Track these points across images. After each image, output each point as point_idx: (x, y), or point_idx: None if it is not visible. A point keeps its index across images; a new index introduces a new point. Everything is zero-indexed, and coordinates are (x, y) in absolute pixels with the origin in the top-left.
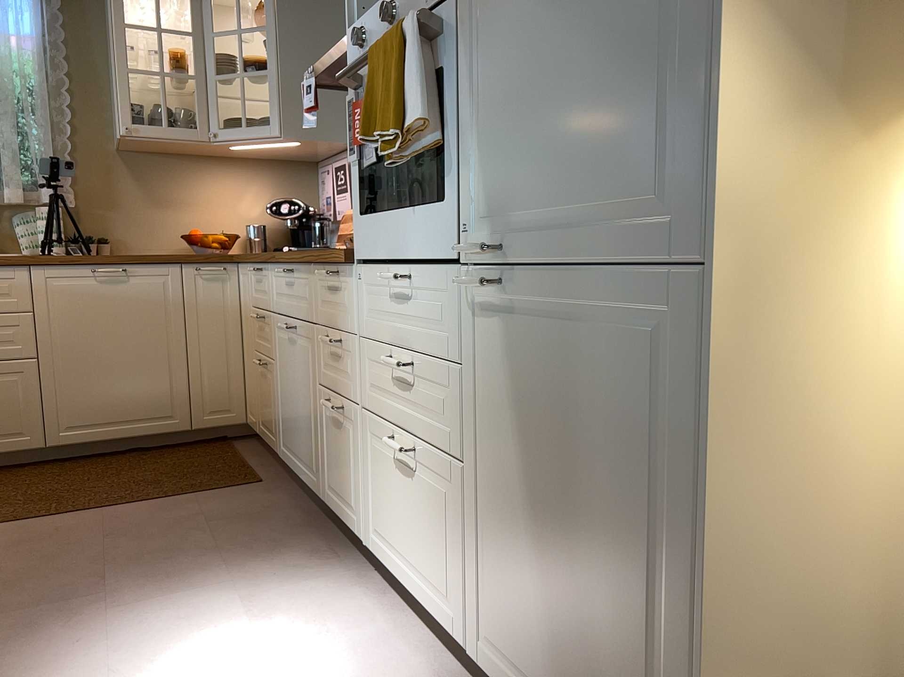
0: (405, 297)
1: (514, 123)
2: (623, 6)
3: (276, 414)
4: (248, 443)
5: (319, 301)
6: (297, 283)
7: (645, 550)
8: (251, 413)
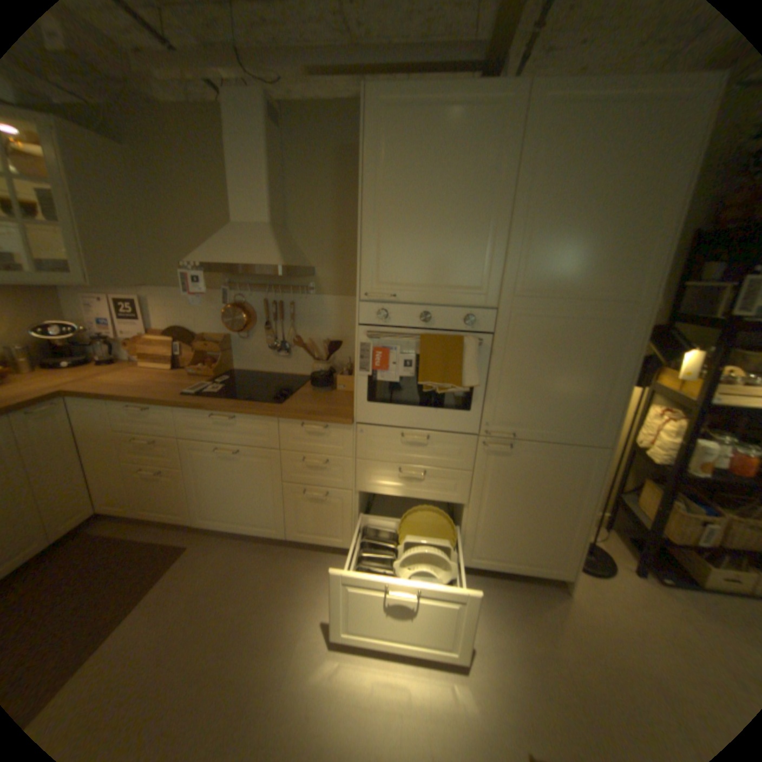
0: (416, 443)
1: (525, 394)
2: (590, 377)
3: (184, 502)
4: (102, 526)
5: (288, 438)
6: (241, 425)
7: (569, 513)
8: (111, 506)
